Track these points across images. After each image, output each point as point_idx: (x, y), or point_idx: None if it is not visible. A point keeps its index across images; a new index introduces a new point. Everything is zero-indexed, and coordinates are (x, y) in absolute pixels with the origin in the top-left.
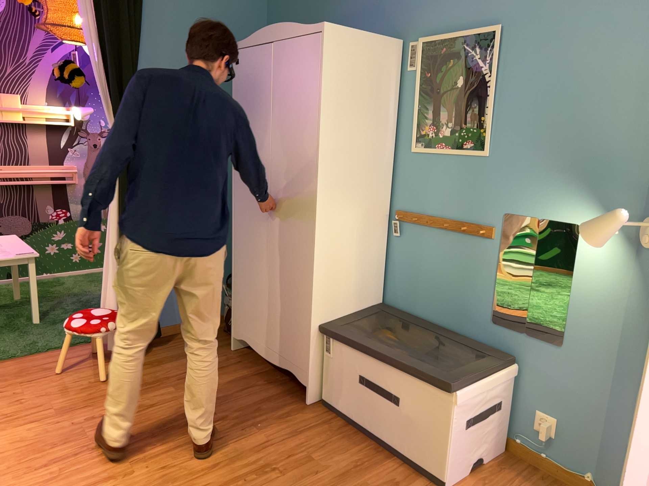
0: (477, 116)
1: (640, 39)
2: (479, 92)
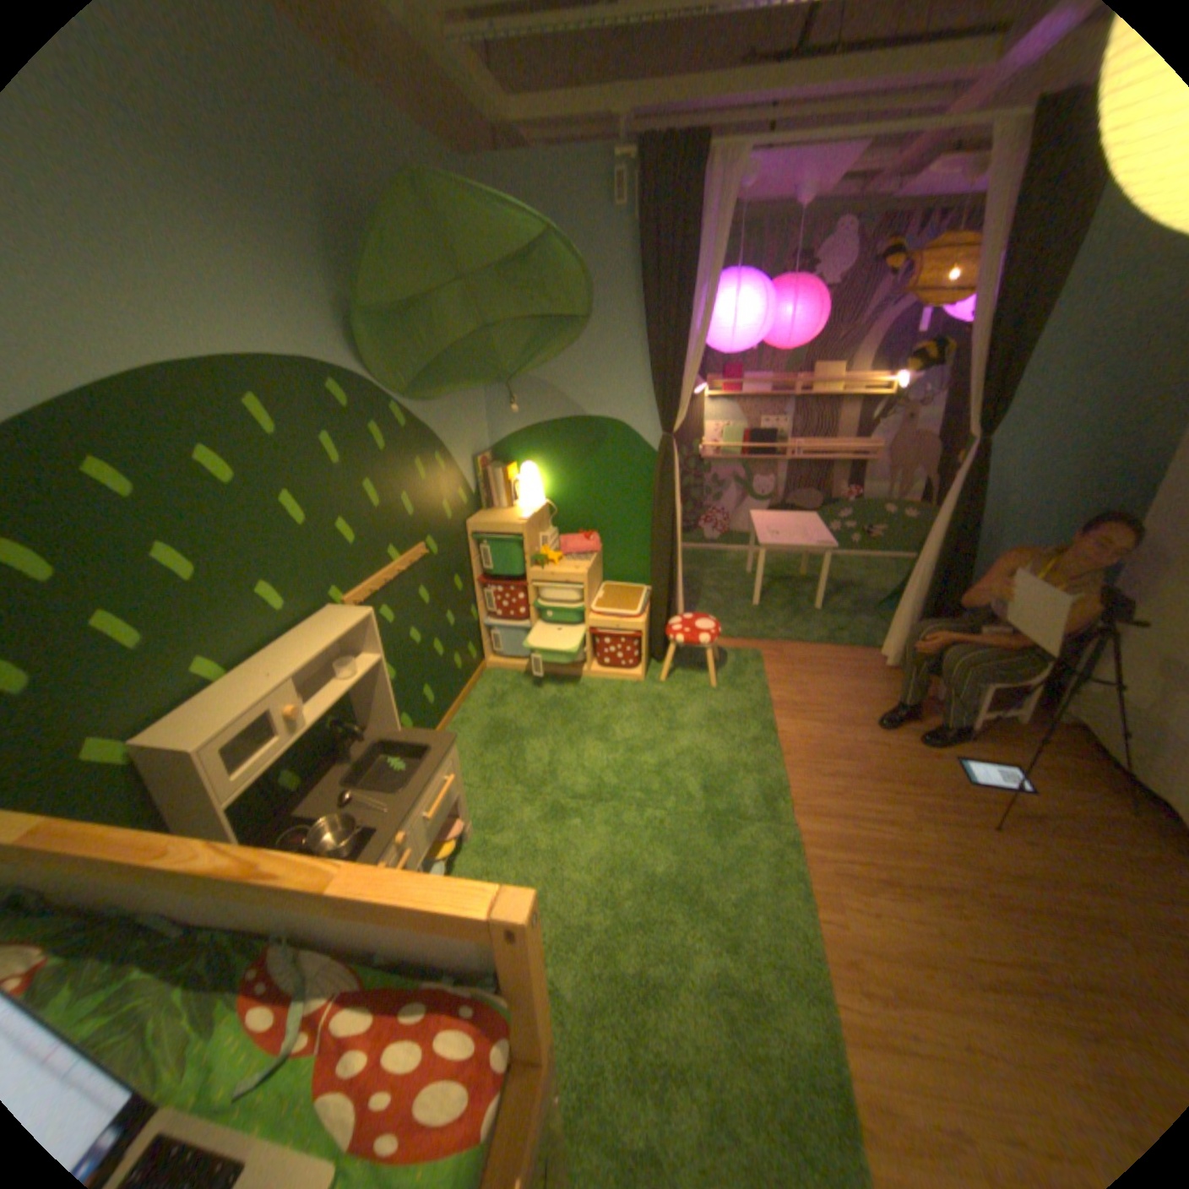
0: None
1: None
2: None
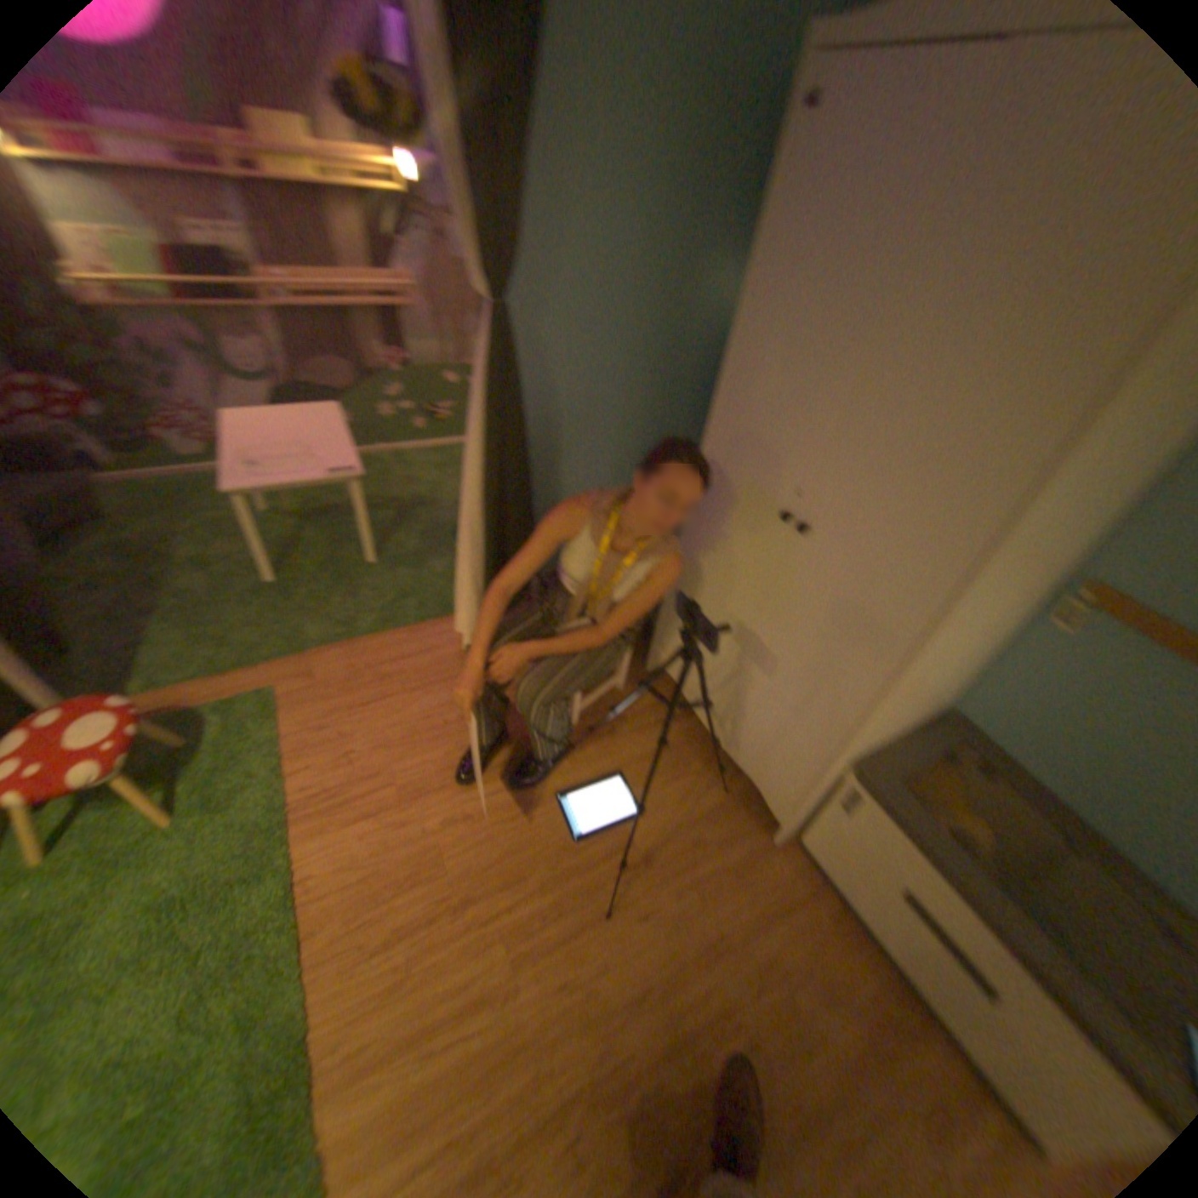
0: None
1: None
2: None
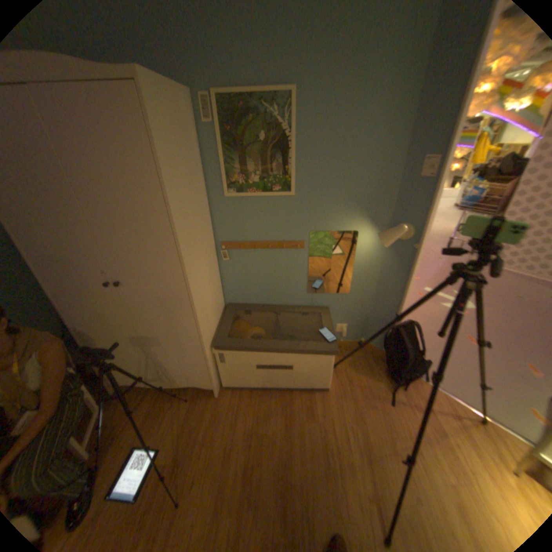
0: (281, 165)
1: (396, 109)
2: (280, 146)
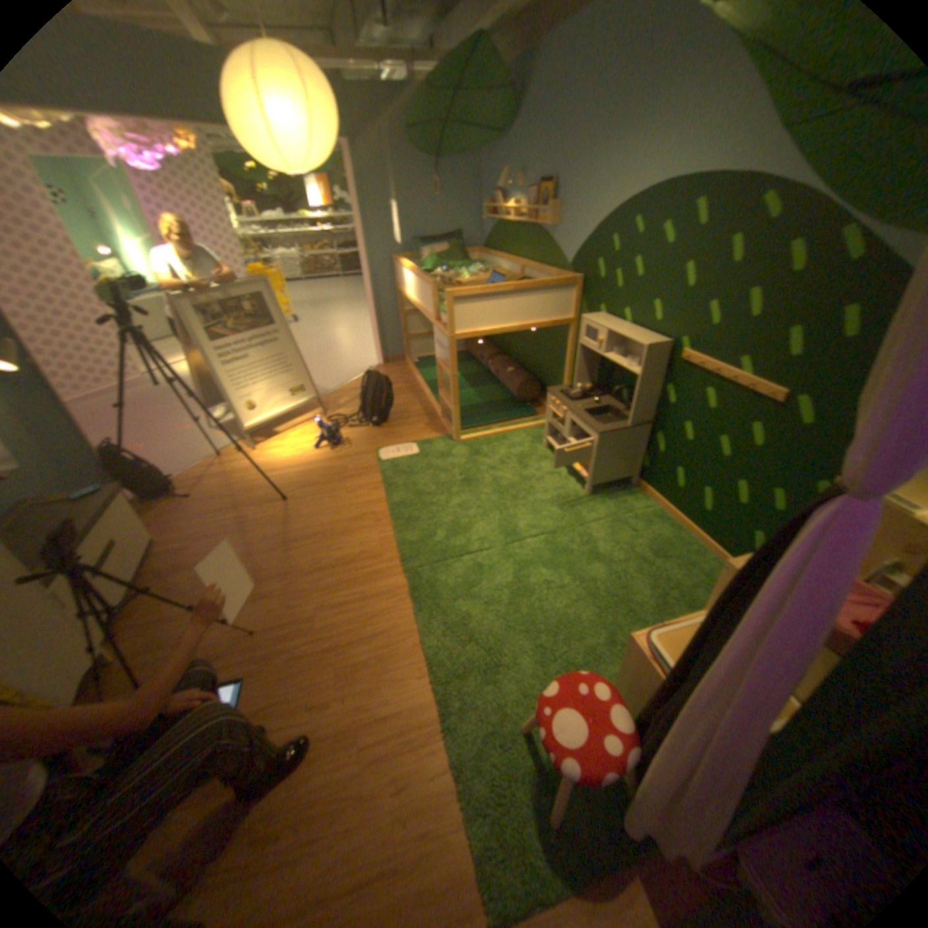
0: None
1: None
2: None
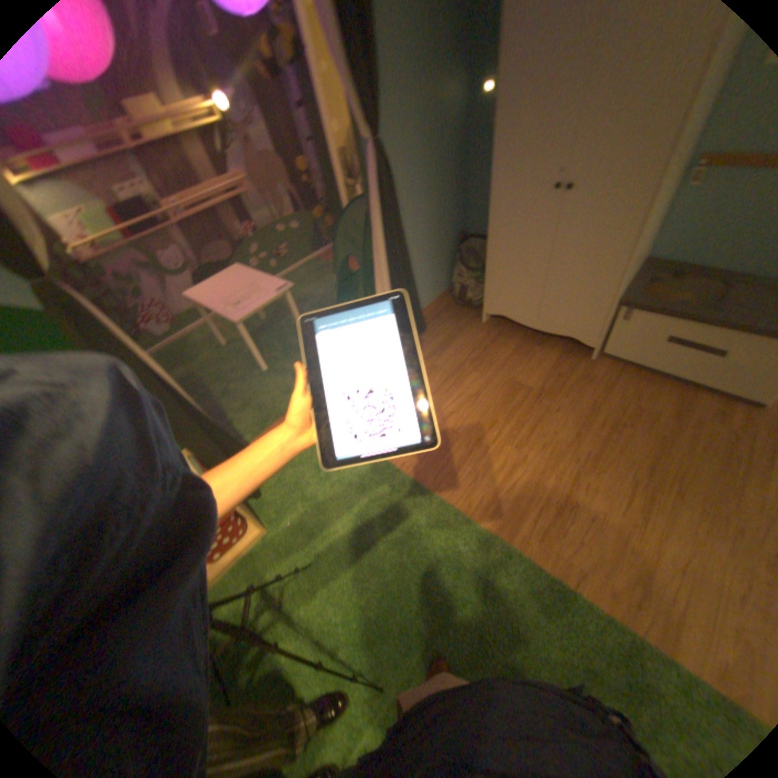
0: None
1: None
2: None
